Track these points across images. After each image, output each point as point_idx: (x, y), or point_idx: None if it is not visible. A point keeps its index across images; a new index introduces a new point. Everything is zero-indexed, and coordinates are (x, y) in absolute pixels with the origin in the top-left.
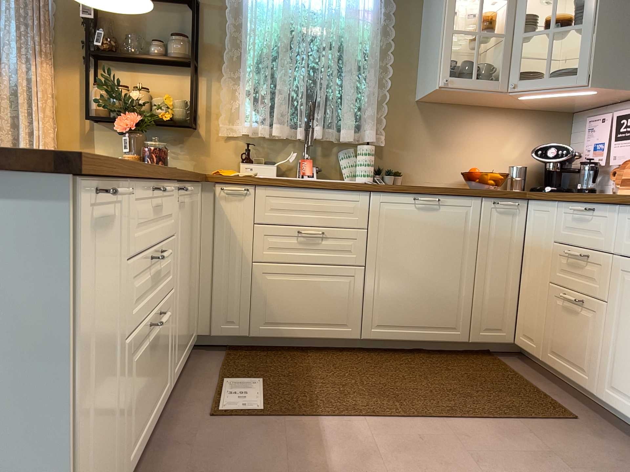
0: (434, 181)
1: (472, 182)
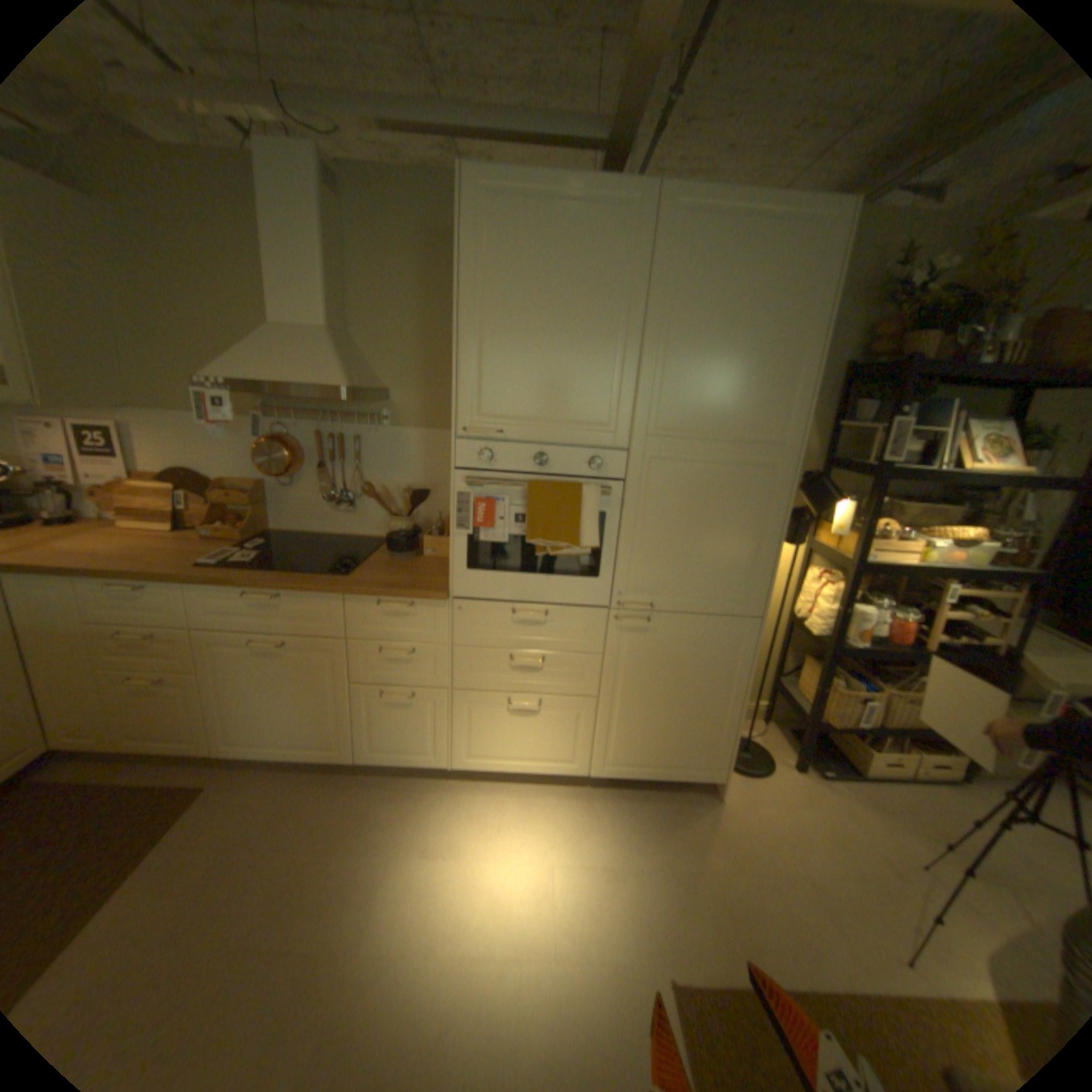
0: None
1: None
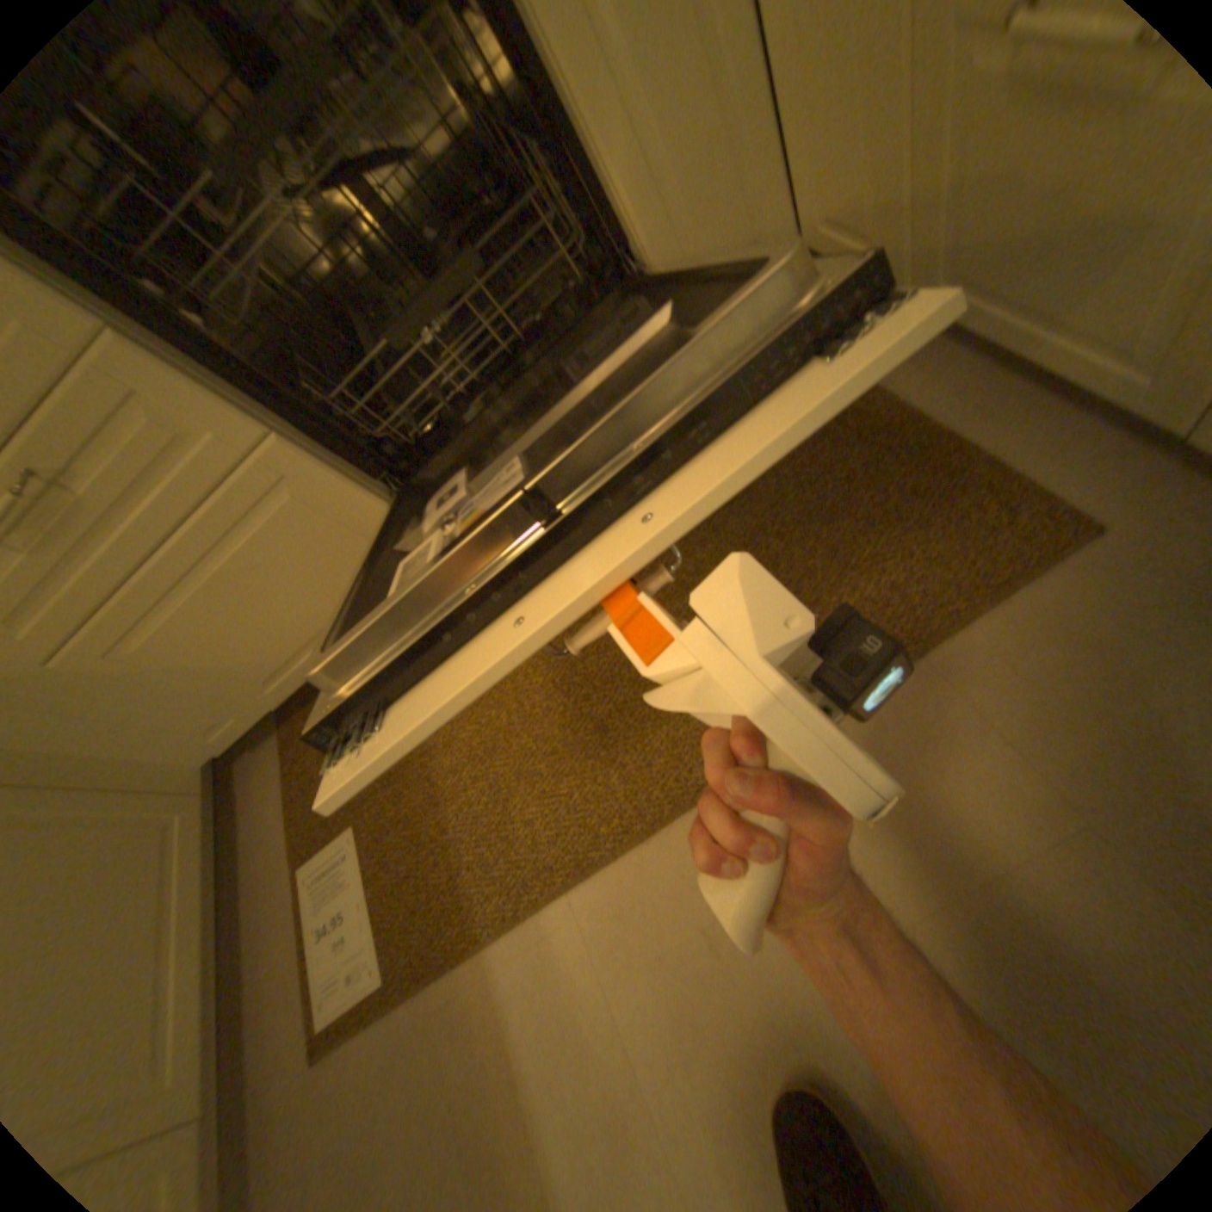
0: None
1: None
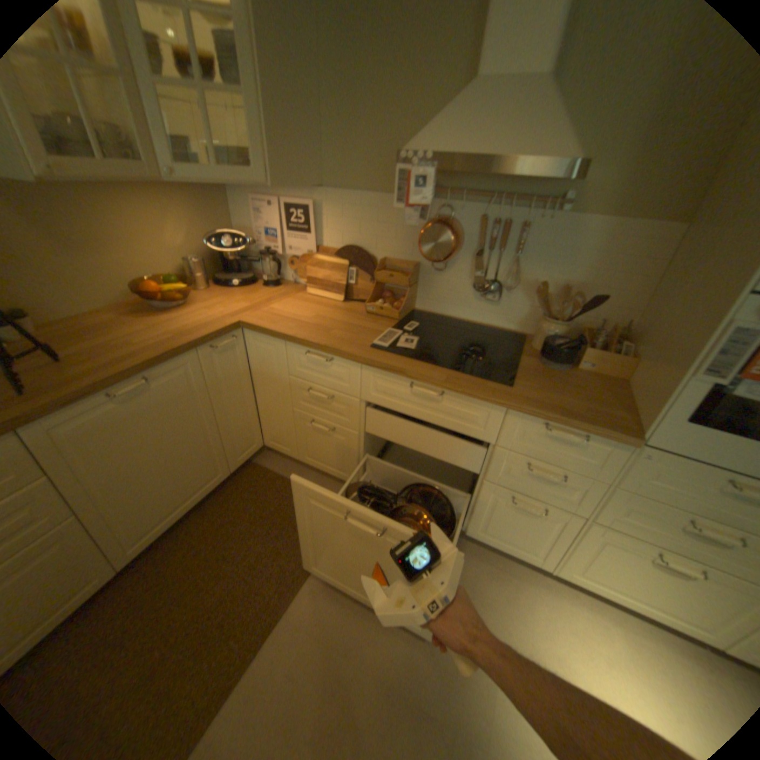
0: (88, 302)
1: (150, 298)
